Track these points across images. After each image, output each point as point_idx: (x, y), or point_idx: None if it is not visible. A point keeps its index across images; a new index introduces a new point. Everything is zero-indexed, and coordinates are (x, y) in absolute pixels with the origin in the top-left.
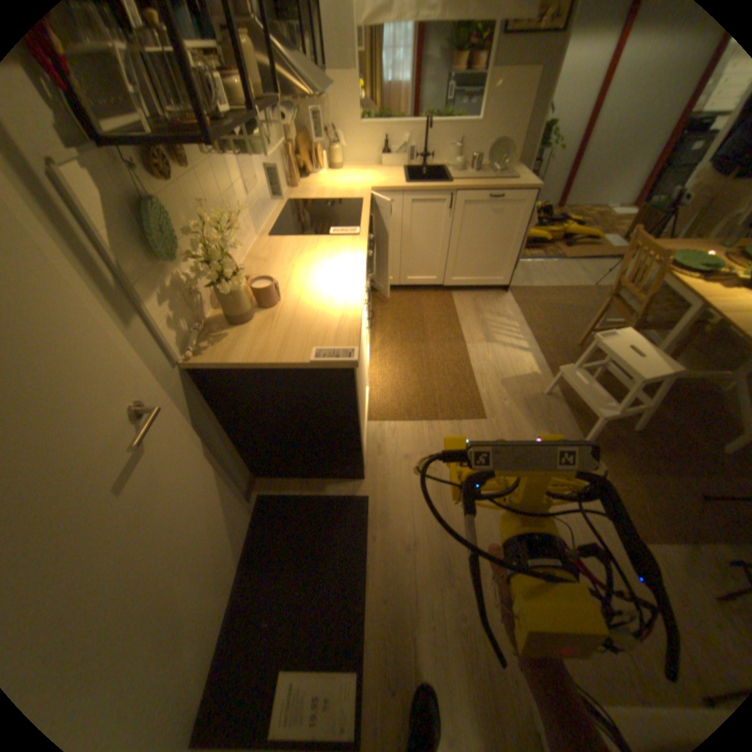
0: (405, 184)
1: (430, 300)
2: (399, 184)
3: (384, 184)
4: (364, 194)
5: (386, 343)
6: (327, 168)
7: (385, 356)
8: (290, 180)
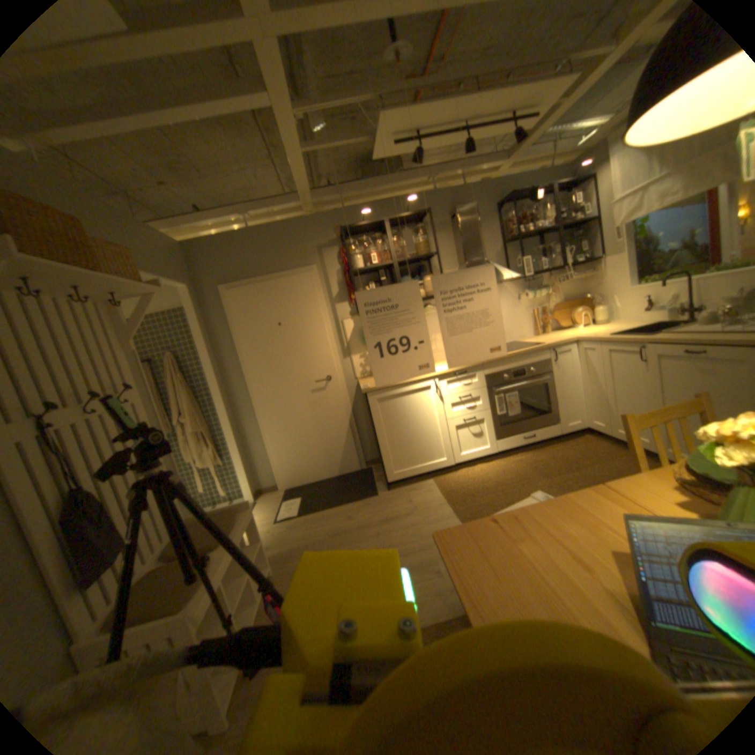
0: (605, 336)
1: (628, 464)
2: (602, 335)
3: (591, 335)
4: (556, 341)
5: (520, 461)
6: (599, 324)
7: (502, 465)
8: (546, 331)
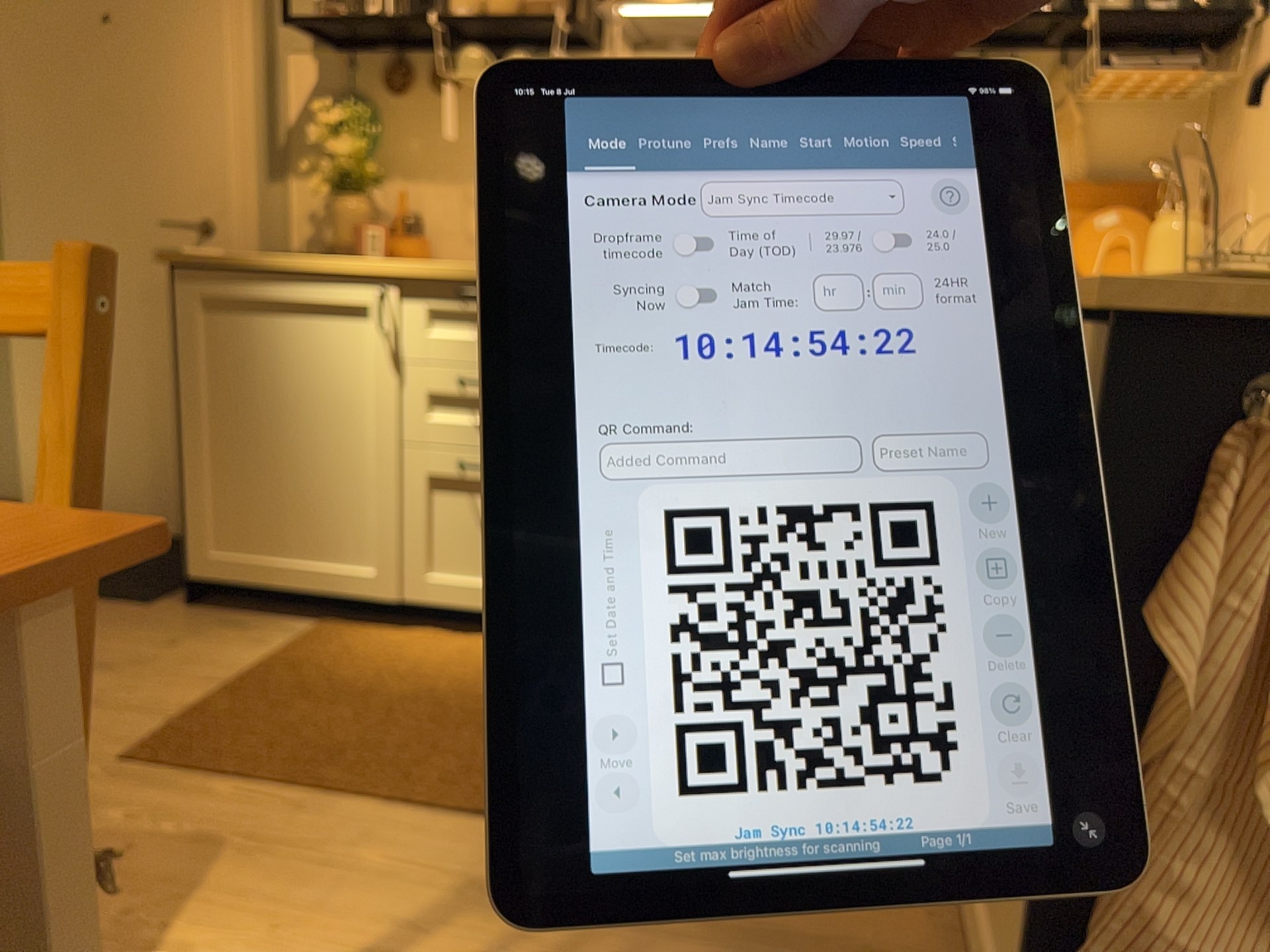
0: None
1: None
2: None
3: None
4: None
5: None
6: None
7: None
8: None
